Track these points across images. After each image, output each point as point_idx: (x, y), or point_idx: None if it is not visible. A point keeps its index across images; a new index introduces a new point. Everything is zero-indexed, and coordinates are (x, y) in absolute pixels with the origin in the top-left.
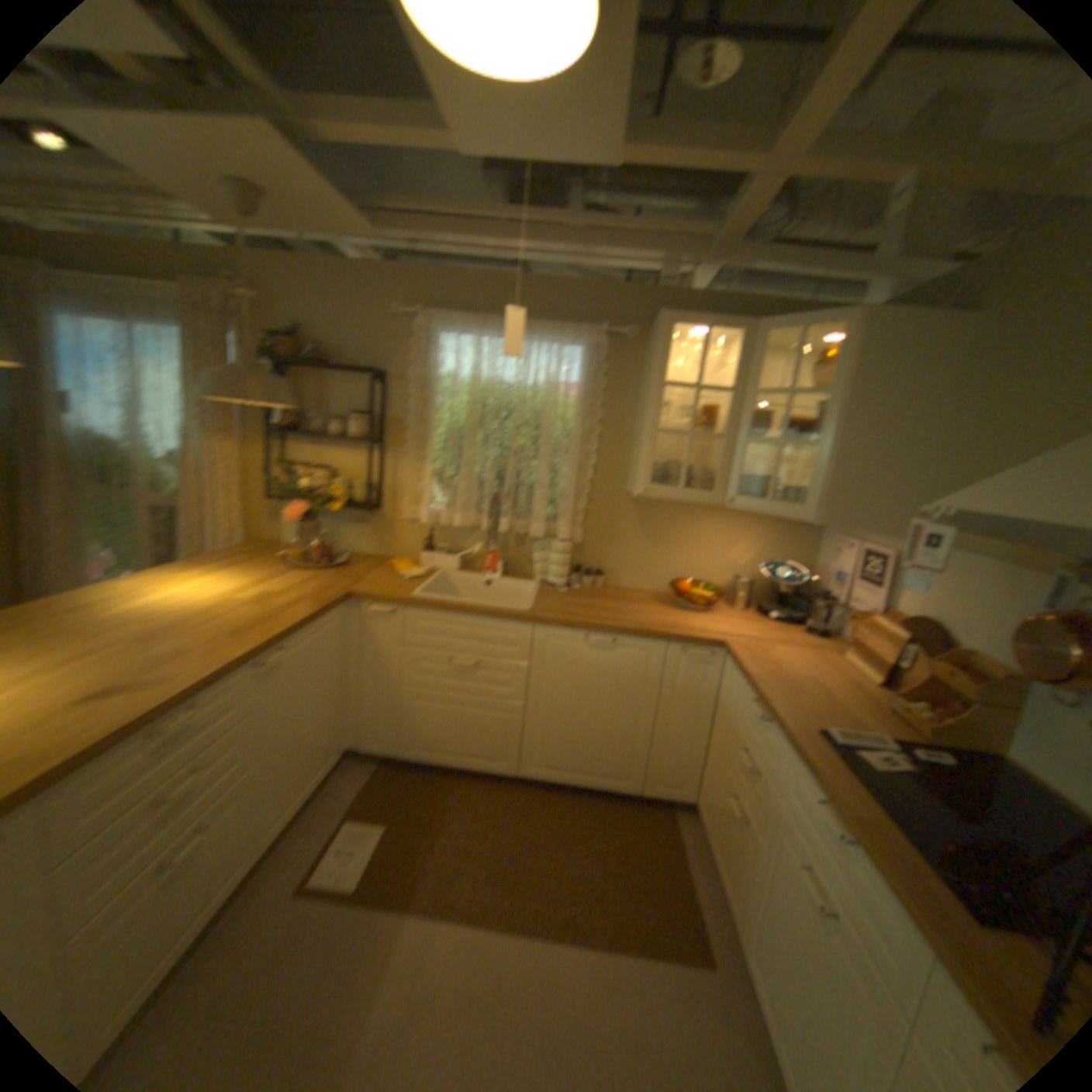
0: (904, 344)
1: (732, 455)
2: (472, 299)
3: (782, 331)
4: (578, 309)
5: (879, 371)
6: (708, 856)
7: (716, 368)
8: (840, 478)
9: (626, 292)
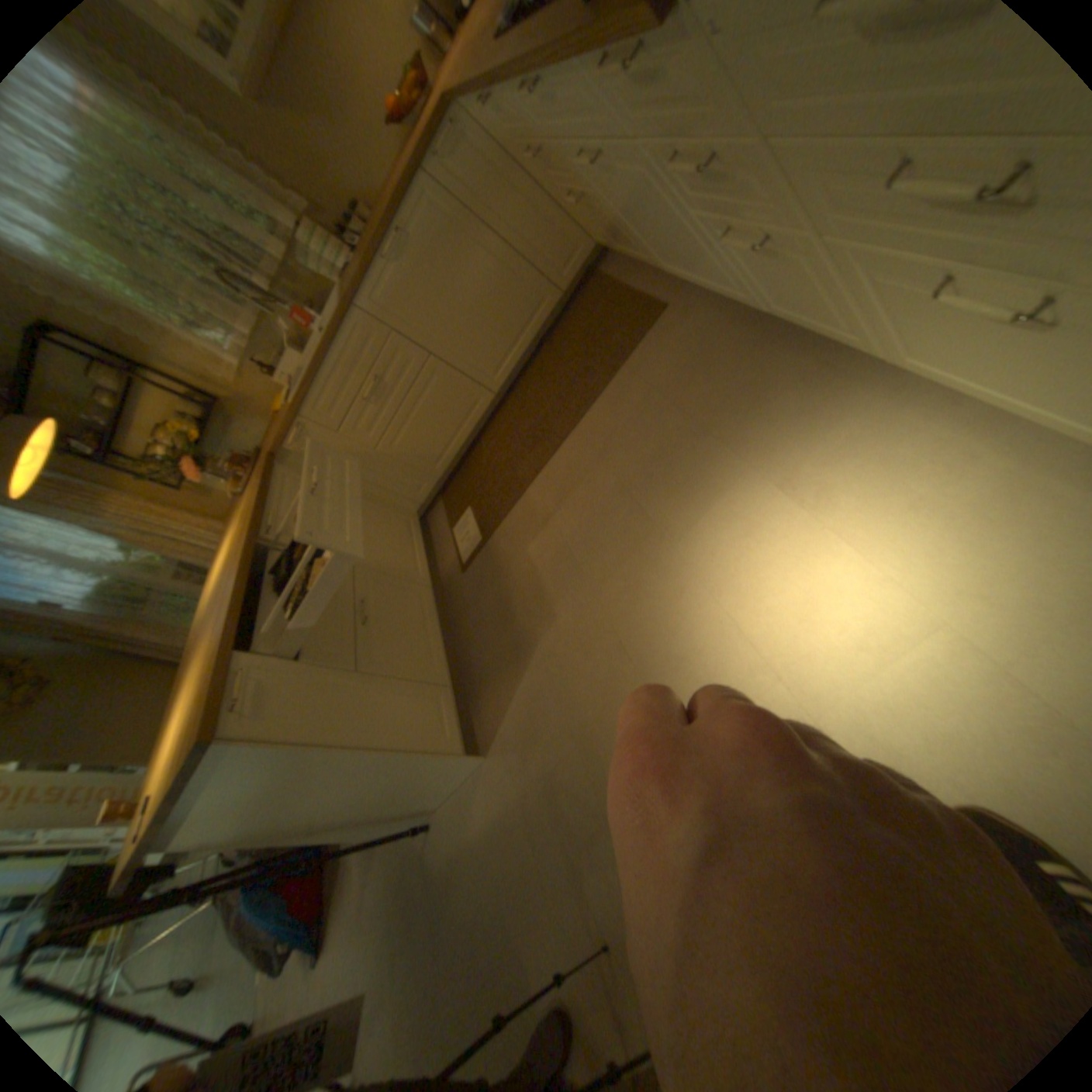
0: None
1: None
2: None
3: None
4: None
5: None
6: (630, 255)
7: None
8: None
9: None
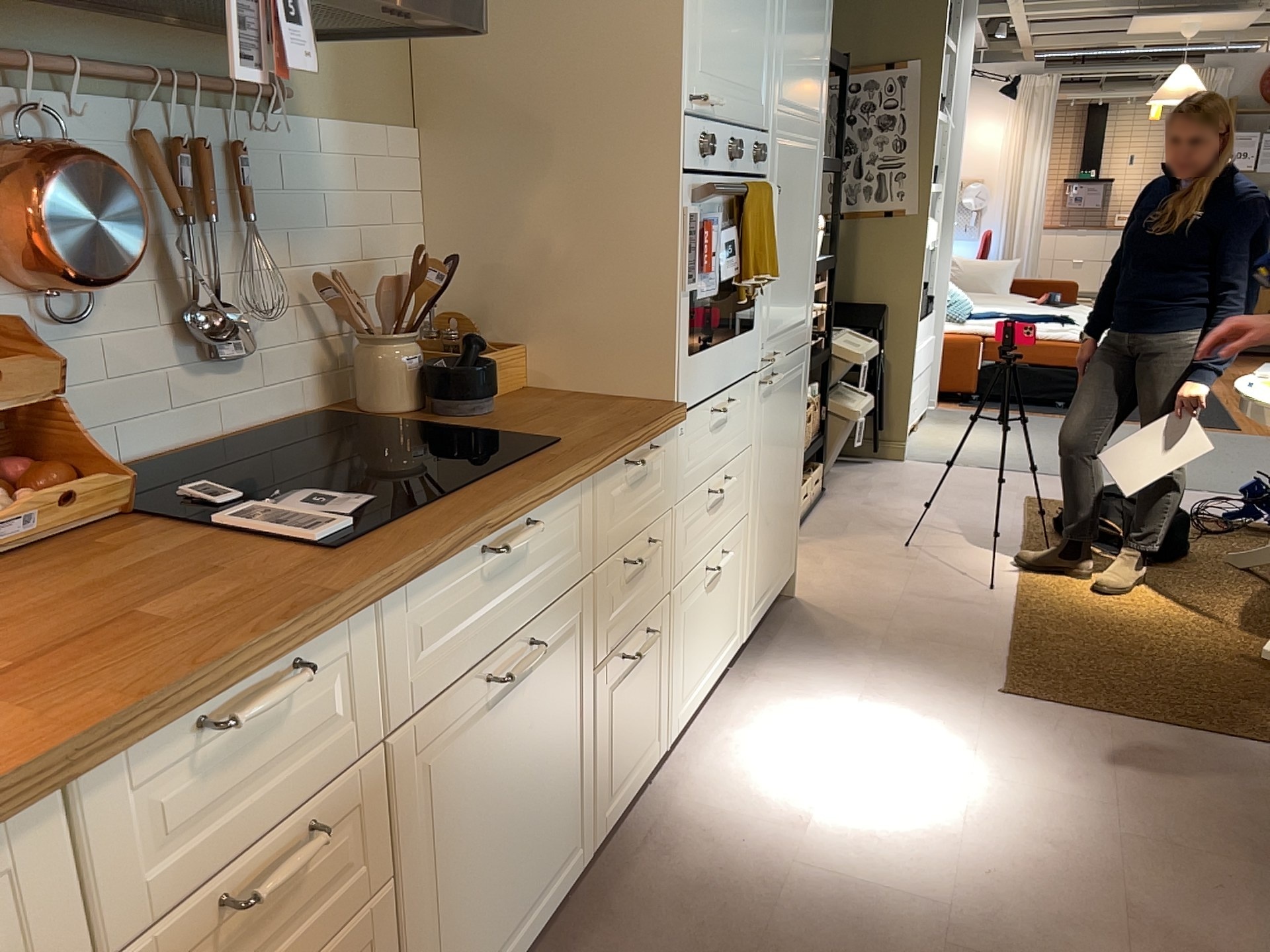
0: None
1: None
2: None
3: None
4: None
5: None
6: None
7: None
8: None
9: None
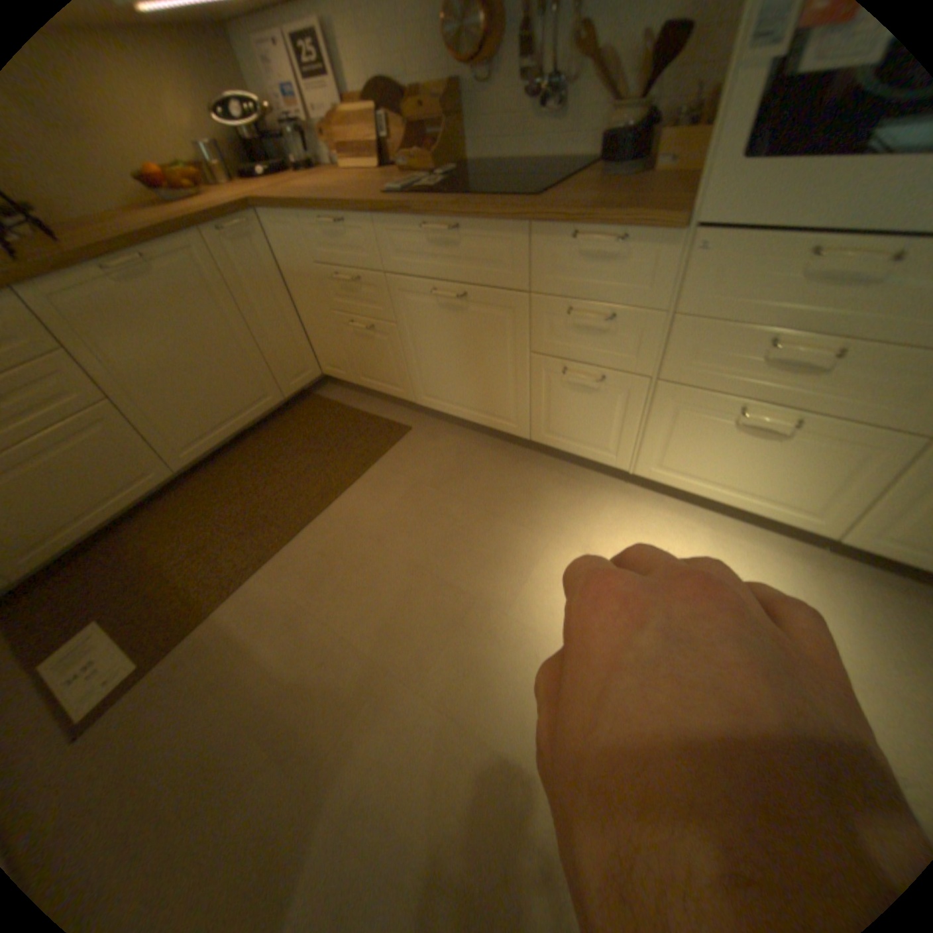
0: None
1: None
2: None
3: None
4: None
5: None
6: (354, 392)
7: None
8: None
9: None
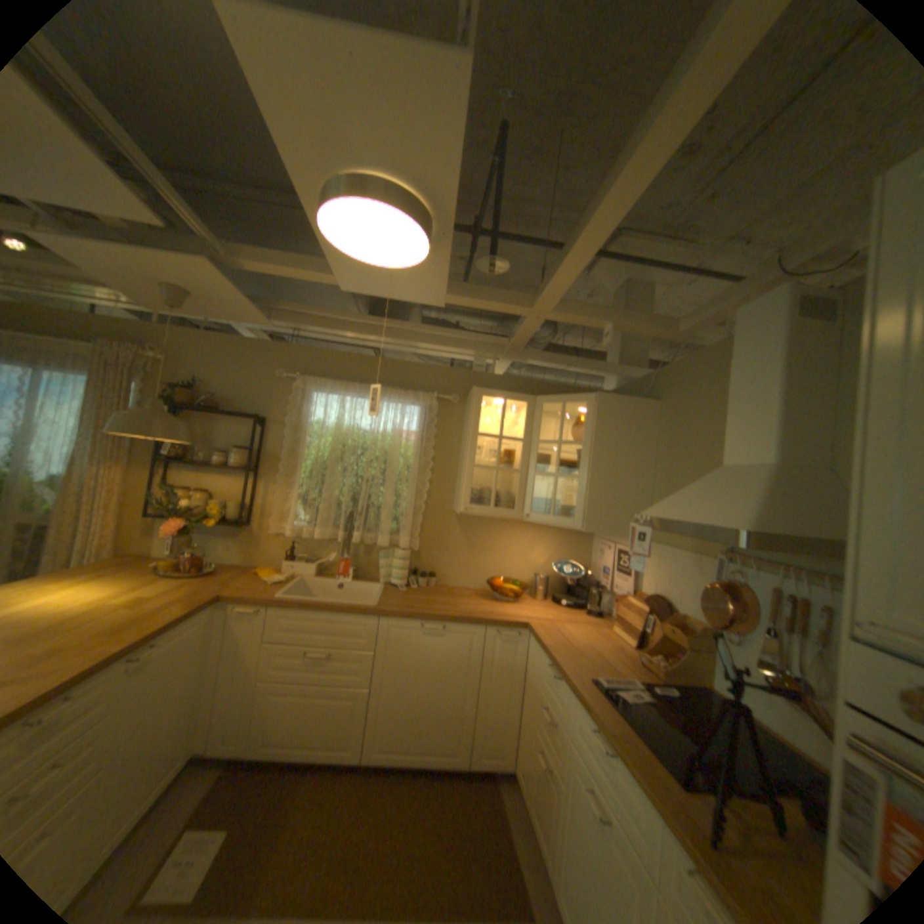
0: (622, 416)
1: (526, 483)
2: (341, 370)
3: (553, 404)
4: (418, 381)
5: (610, 432)
6: (527, 818)
7: (513, 424)
8: (595, 499)
9: (451, 372)
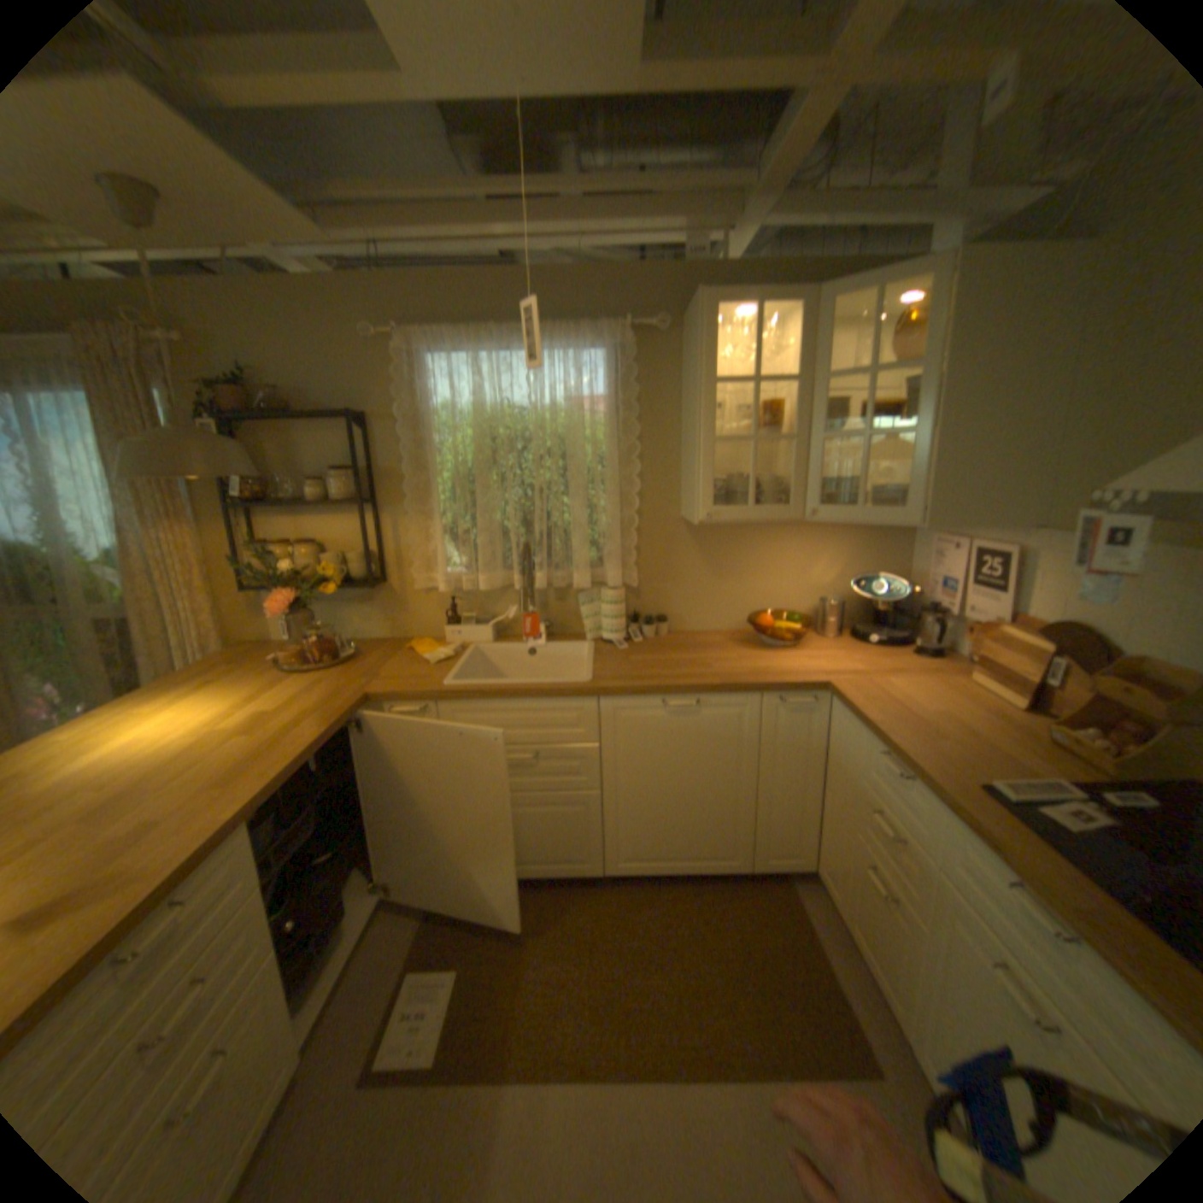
0: (1010, 291)
1: (808, 457)
2: (462, 306)
3: (850, 297)
4: (594, 302)
5: (983, 329)
6: (842, 931)
7: (771, 353)
8: (948, 469)
9: (650, 273)
